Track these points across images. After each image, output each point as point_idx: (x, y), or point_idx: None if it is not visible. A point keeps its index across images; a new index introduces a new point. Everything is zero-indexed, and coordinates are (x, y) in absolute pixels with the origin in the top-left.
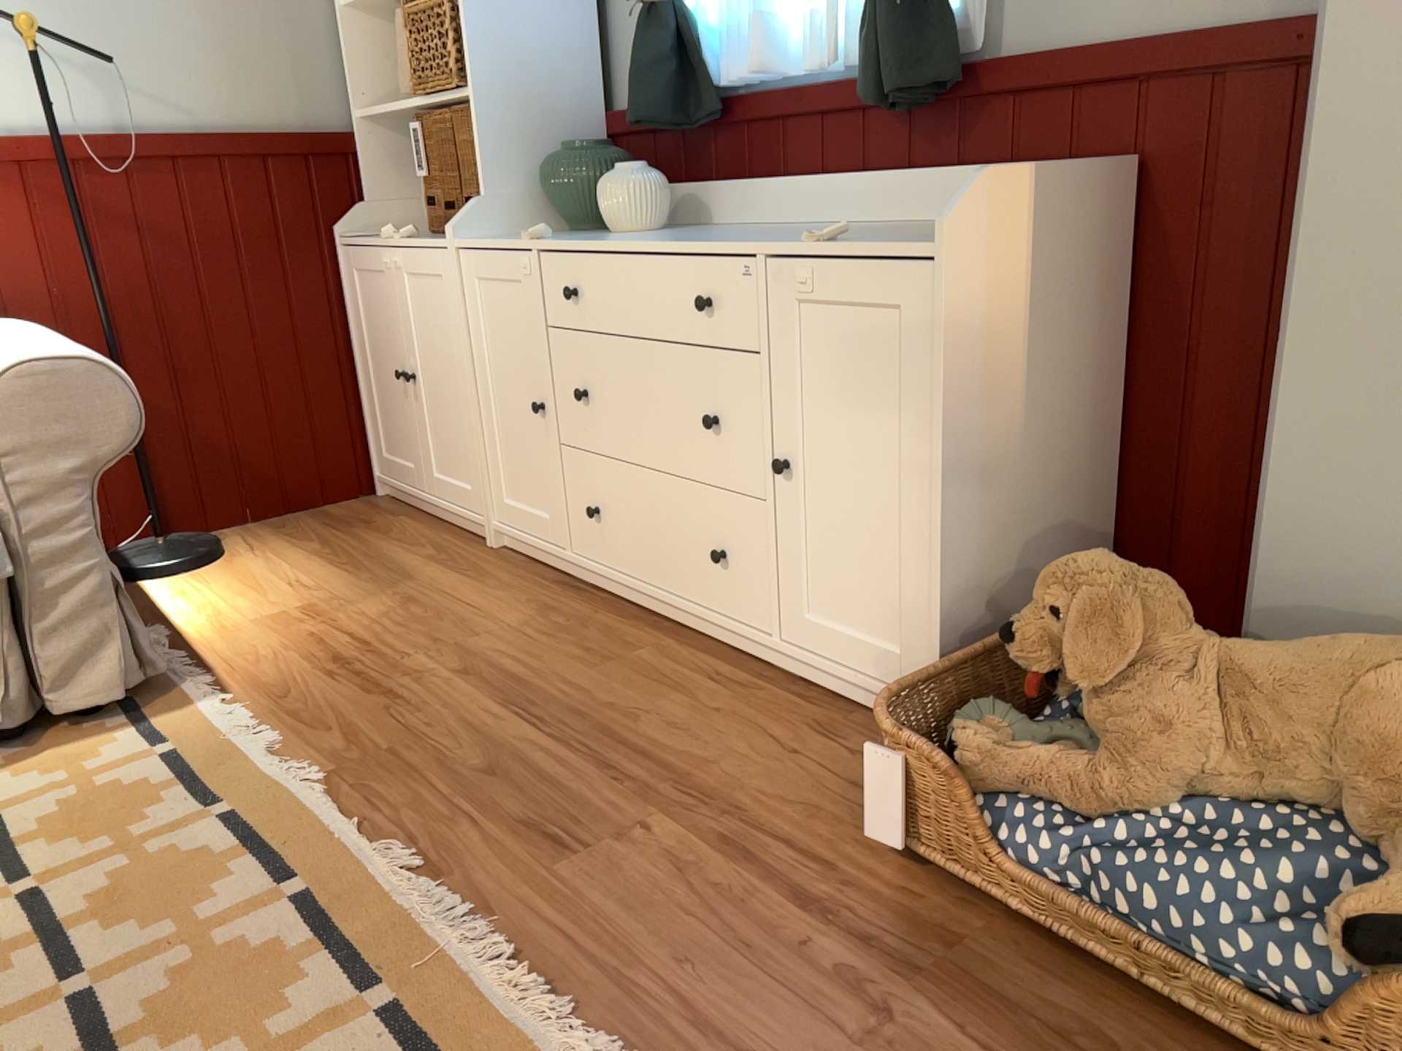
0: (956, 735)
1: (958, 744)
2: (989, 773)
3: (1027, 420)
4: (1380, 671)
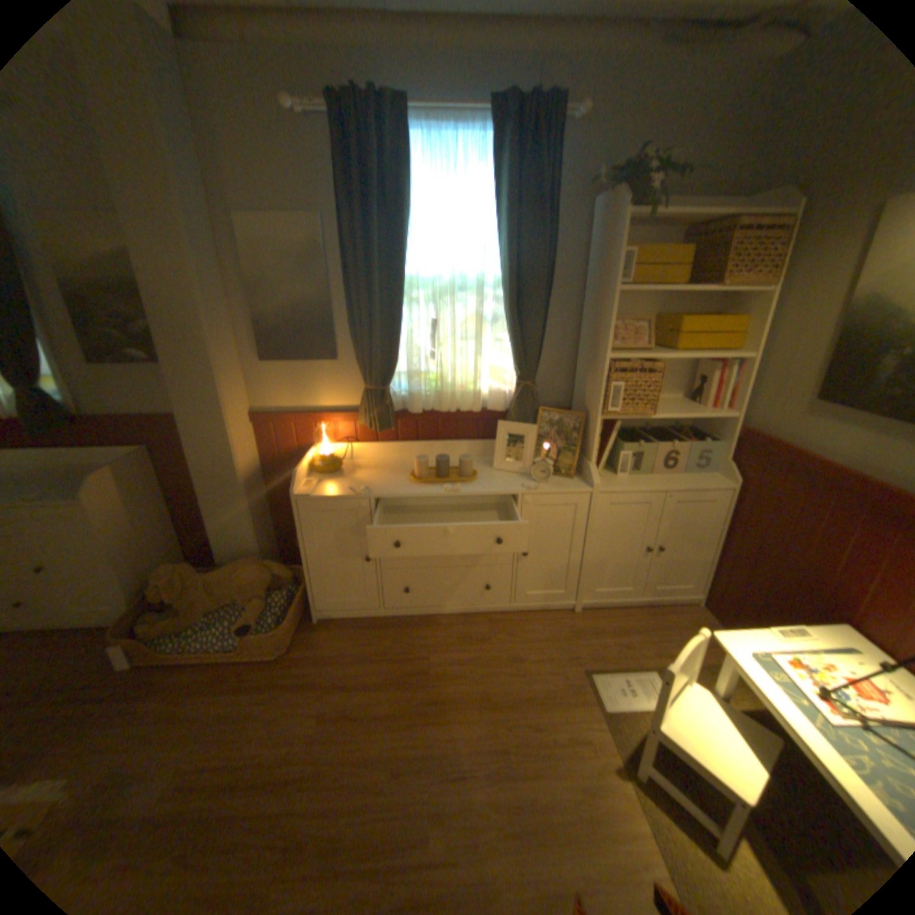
0: (136, 633)
1: (138, 633)
2: (149, 637)
3: (134, 530)
4: (236, 573)
